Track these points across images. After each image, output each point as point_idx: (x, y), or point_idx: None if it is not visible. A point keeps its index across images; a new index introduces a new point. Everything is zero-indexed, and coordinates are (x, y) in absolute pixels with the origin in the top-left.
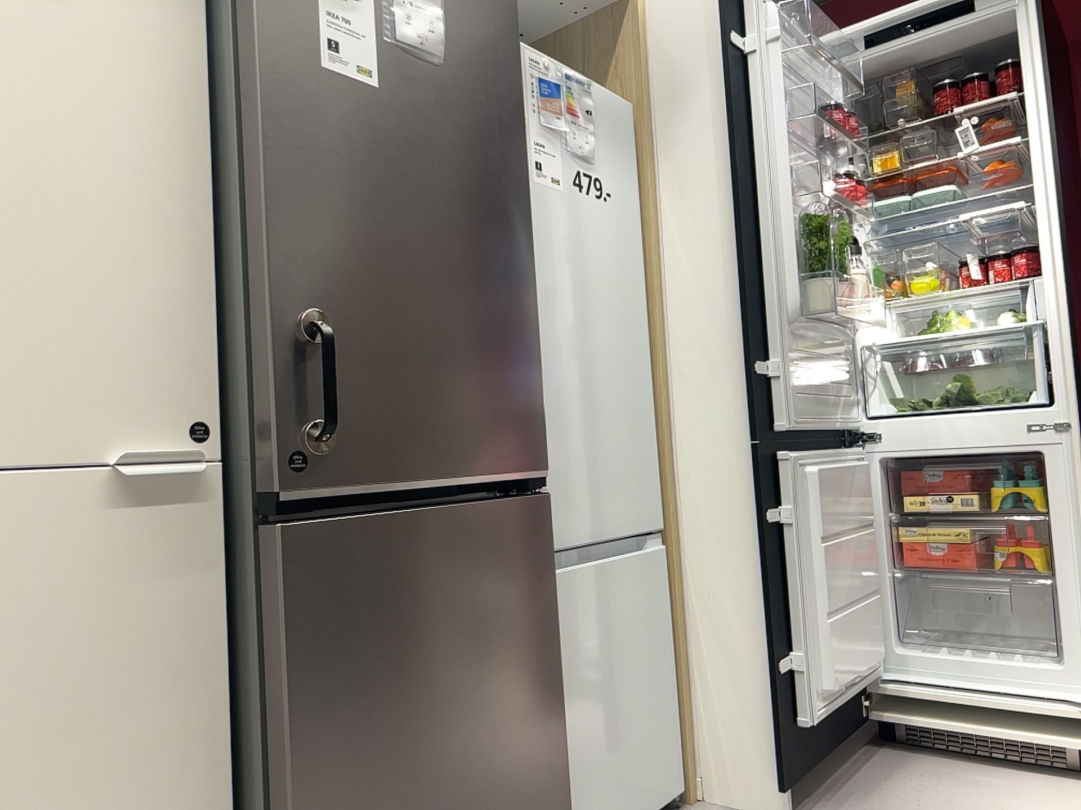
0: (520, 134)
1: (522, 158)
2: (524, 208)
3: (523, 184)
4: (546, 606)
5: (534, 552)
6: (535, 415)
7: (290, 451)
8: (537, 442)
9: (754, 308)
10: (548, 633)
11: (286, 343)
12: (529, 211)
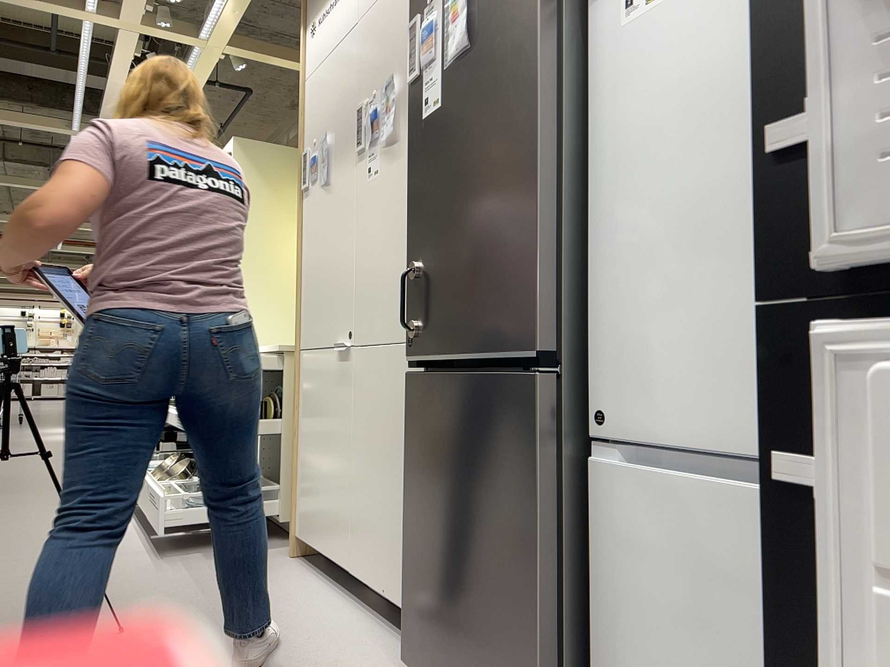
0: (533, 31)
1: (533, 56)
2: (533, 104)
3: (533, 80)
4: (530, 480)
5: (521, 427)
6: (531, 301)
7: (410, 336)
8: (531, 326)
9: (796, 4)
10: (529, 505)
11: (410, 281)
12: (538, 102)
